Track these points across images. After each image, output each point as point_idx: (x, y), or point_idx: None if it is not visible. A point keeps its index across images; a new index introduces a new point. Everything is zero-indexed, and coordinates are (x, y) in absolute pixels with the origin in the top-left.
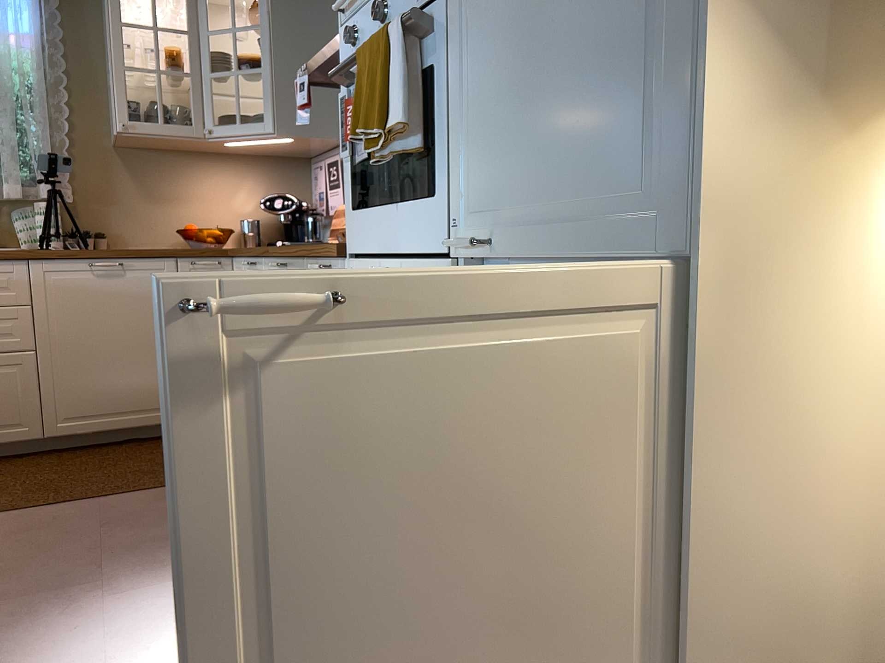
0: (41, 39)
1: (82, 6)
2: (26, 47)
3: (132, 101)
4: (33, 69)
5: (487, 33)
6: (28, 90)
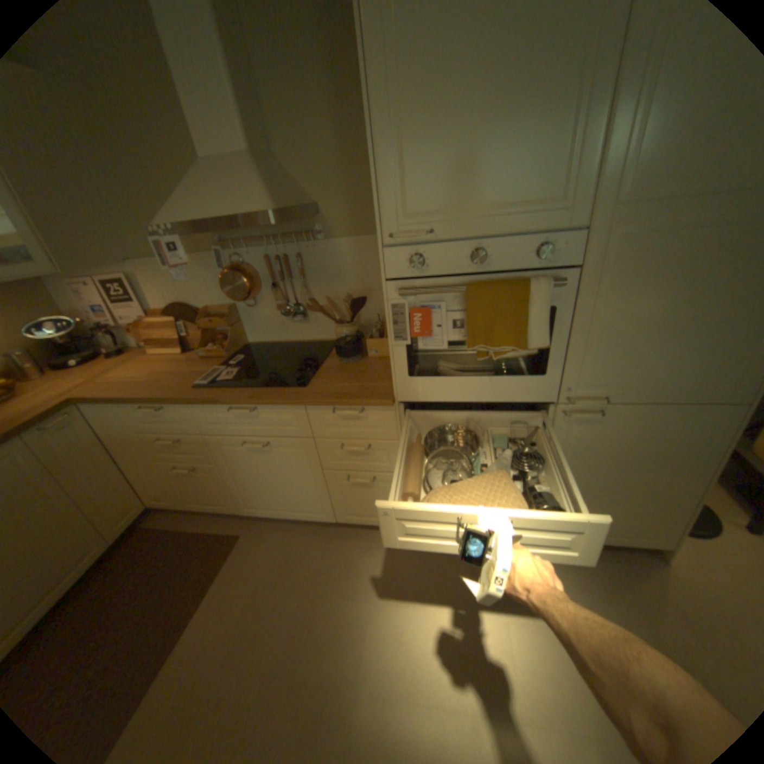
0: None
1: None
2: None
3: None
4: None
5: (619, 301)
6: None
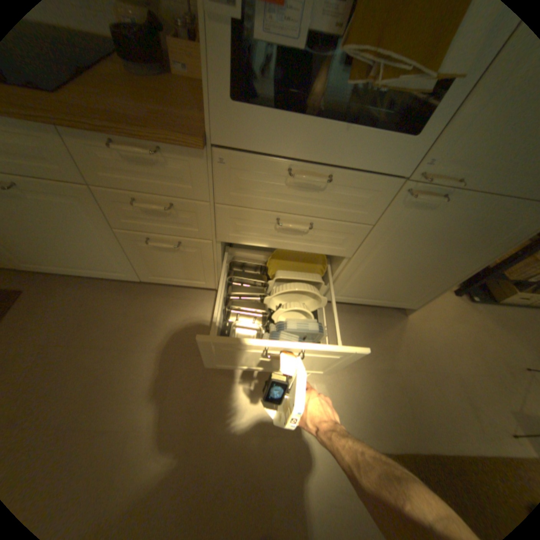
0: None
1: None
2: None
3: None
4: None
5: None
6: None
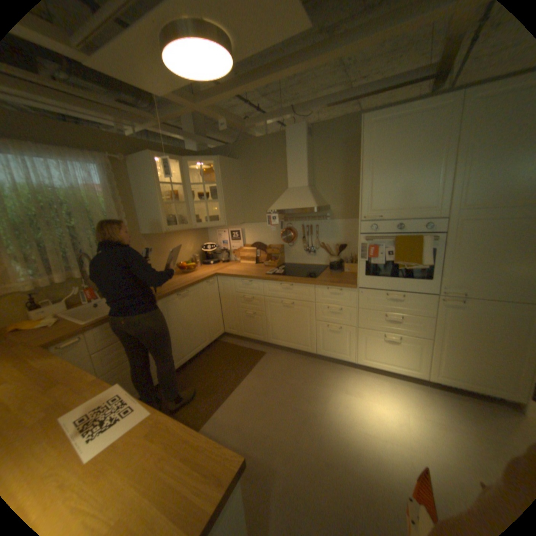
0: (106, 188)
1: (117, 169)
2: (98, 193)
3: (165, 217)
4: (105, 204)
5: (466, 248)
6: (103, 214)
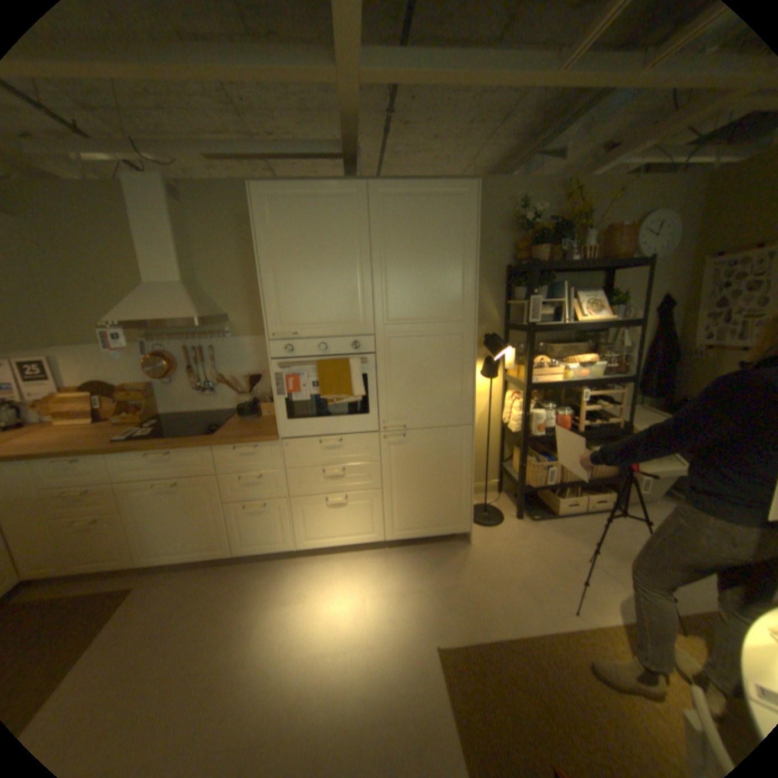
0: None
1: None
2: None
3: None
4: None
5: (396, 371)
6: None
